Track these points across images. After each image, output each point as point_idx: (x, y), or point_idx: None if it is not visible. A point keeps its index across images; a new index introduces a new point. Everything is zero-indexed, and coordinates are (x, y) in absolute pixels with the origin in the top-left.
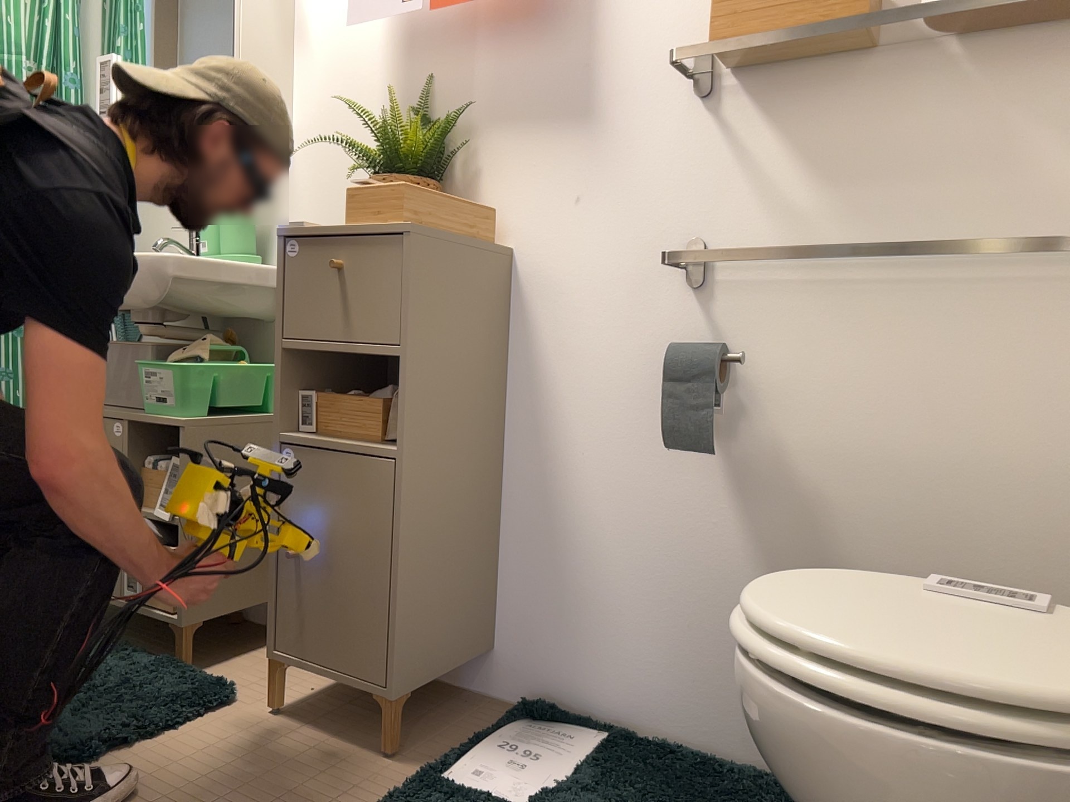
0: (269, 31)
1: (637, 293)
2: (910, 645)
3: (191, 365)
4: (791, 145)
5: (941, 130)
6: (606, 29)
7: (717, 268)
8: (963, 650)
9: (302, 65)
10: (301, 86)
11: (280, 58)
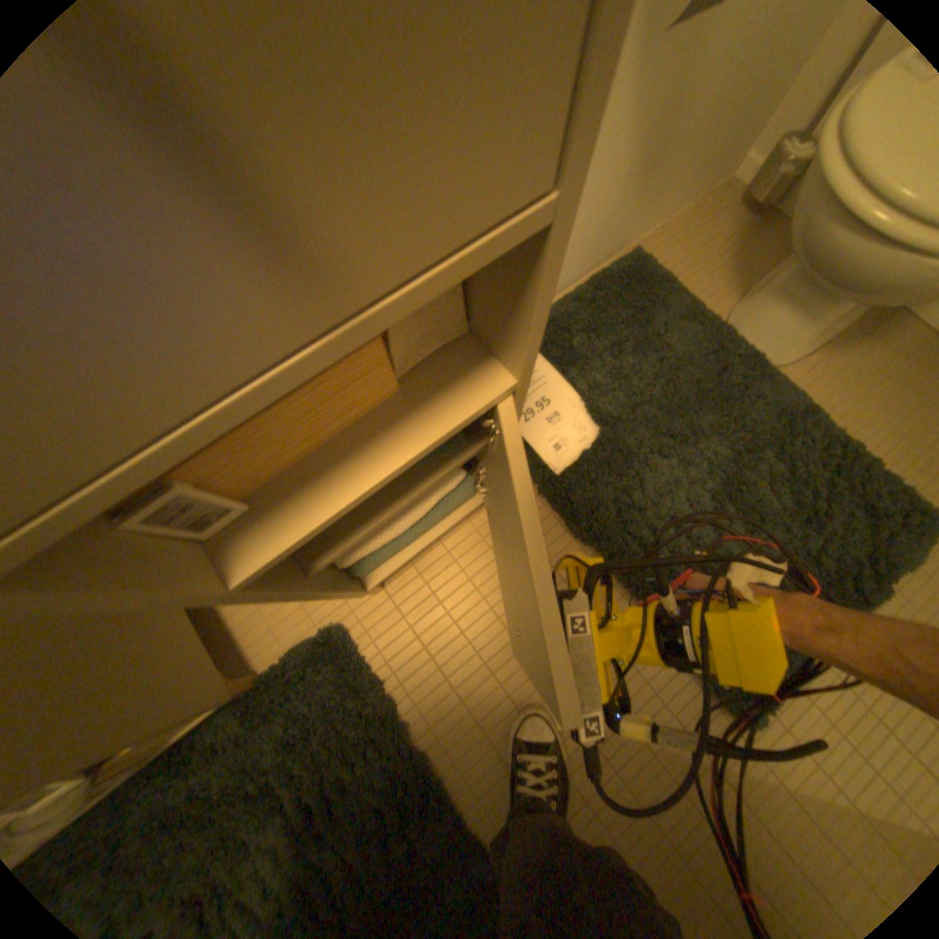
0: None
1: None
2: None
3: None
4: None
5: None
6: None
7: None
8: None
9: None
10: None
11: None
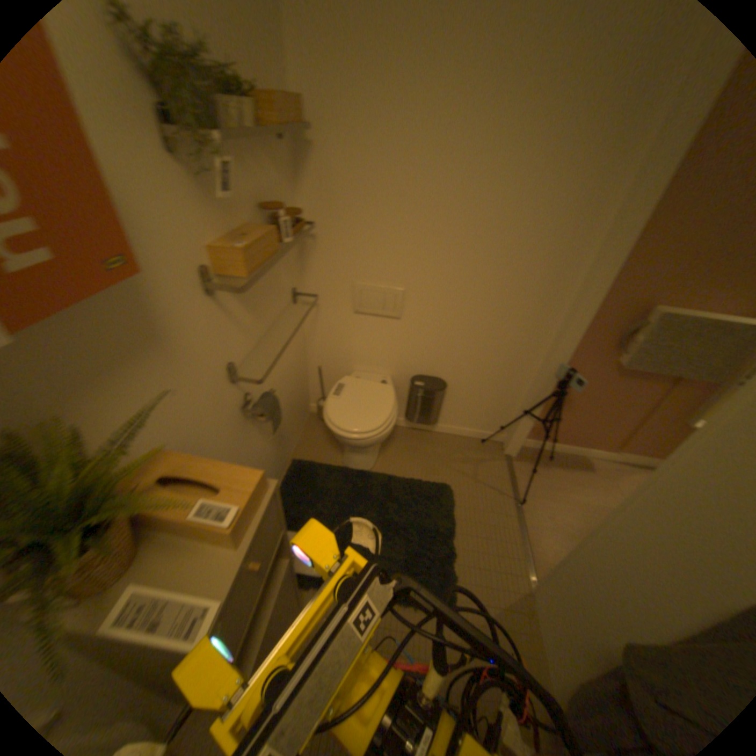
0: None
1: (220, 405)
2: (386, 405)
3: None
4: (244, 299)
5: (271, 275)
6: (143, 260)
7: (238, 367)
8: (383, 399)
9: None
10: None
11: None
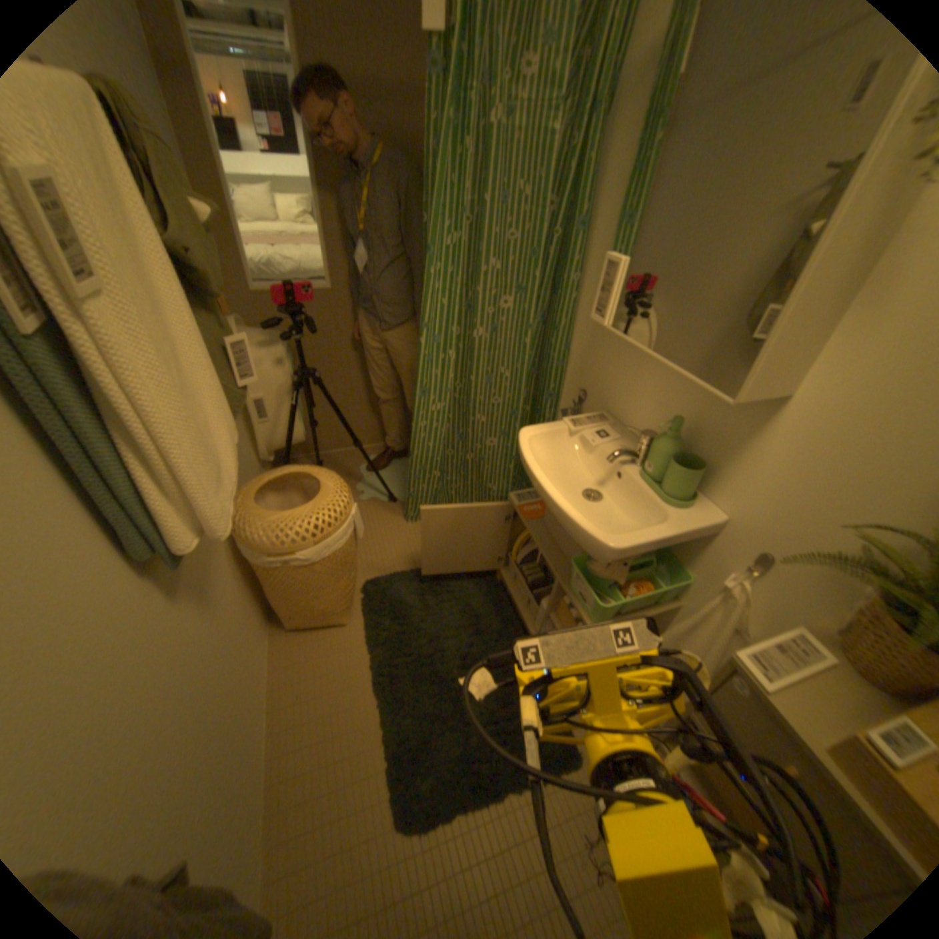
0: (823, 295)
1: None
2: None
3: (605, 604)
4: None
5: None
6: None
7: None
8: None
9: (847, 324)
10: (830, 350)
11: (820, 324)
